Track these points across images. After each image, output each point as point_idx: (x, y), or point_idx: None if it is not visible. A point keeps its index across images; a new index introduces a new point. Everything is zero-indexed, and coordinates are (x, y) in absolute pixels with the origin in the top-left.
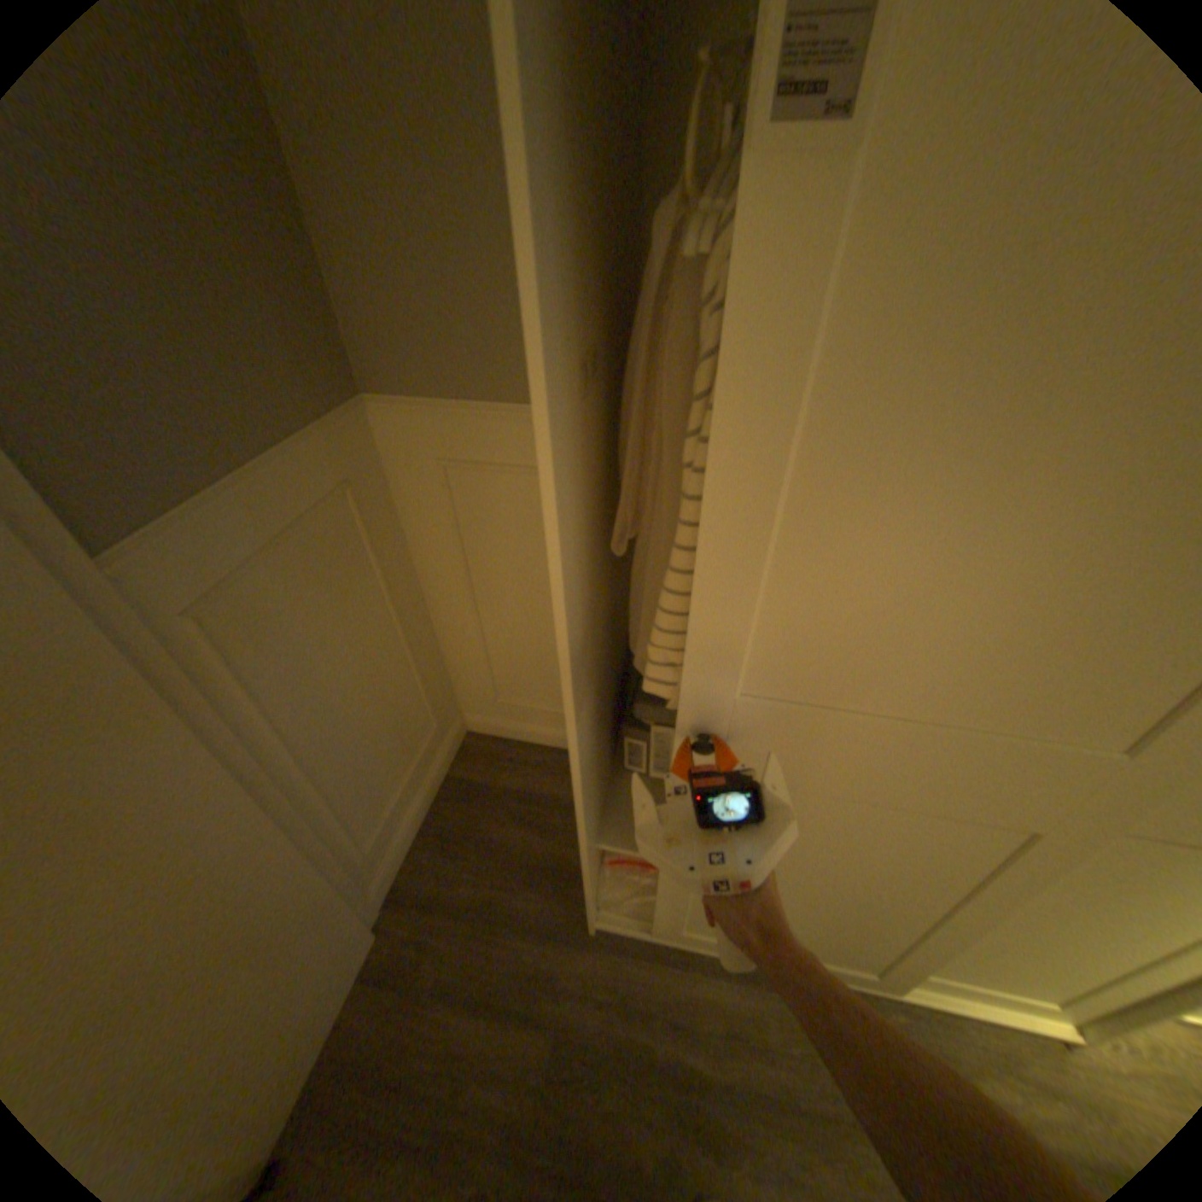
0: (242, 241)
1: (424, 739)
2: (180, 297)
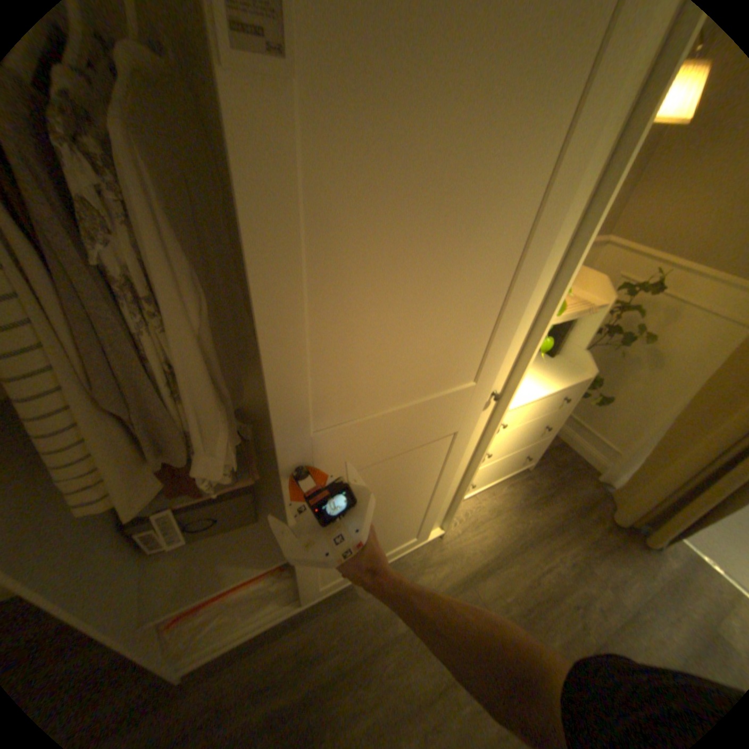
0: None
1: None
2: None
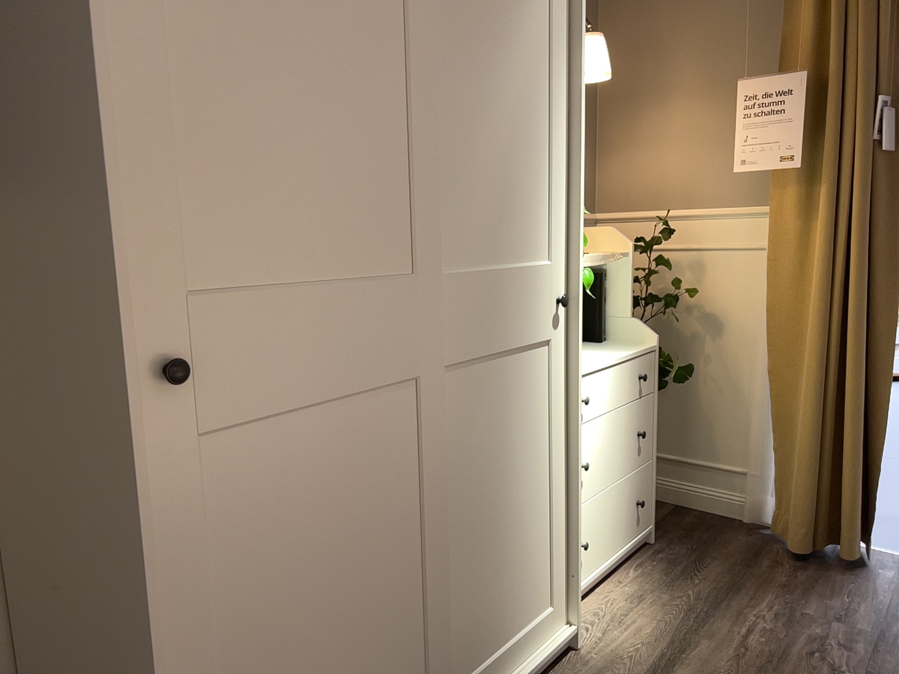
0: None
1: None
2: None
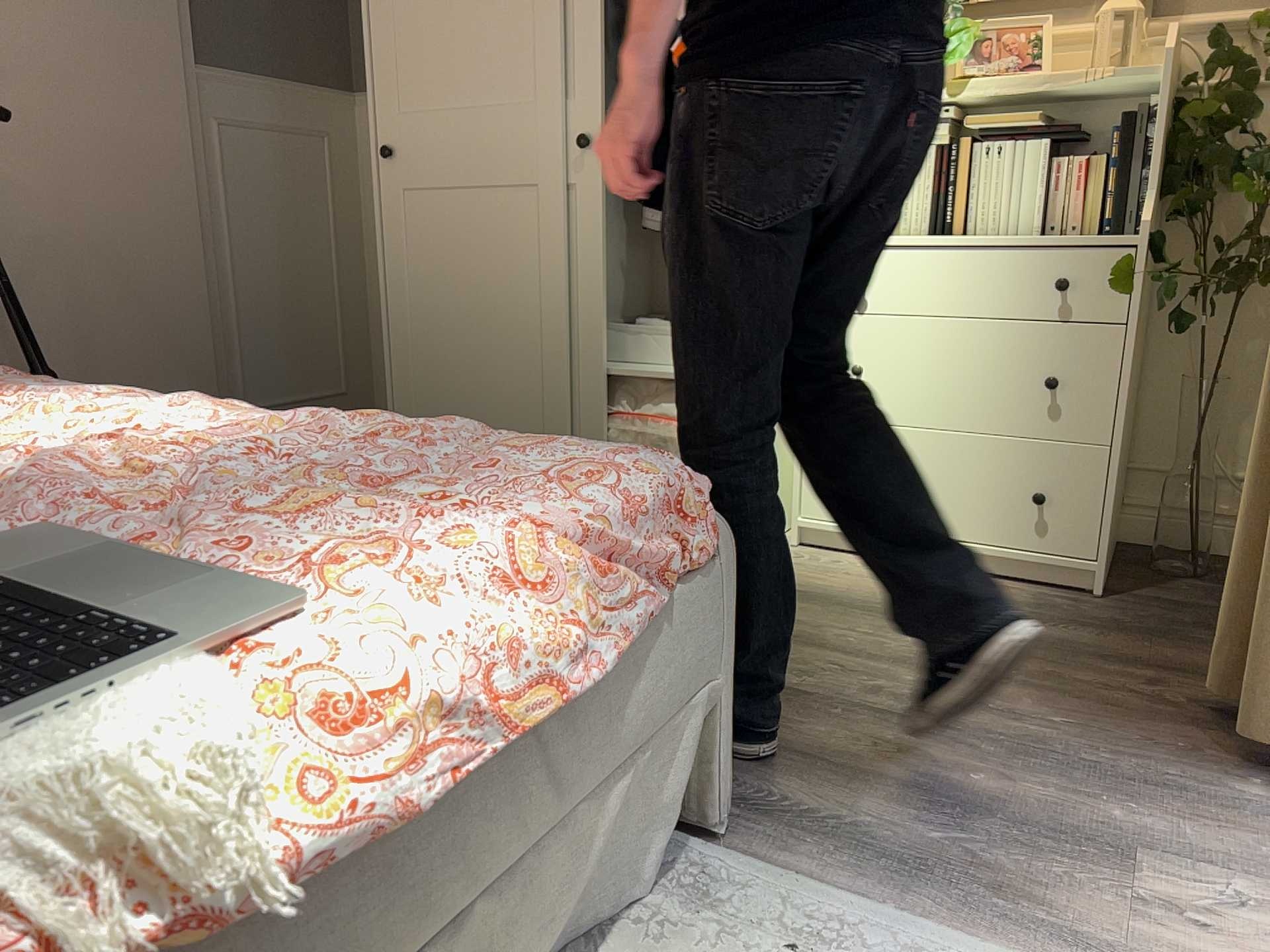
0: None
1: (335, 383)
2: None
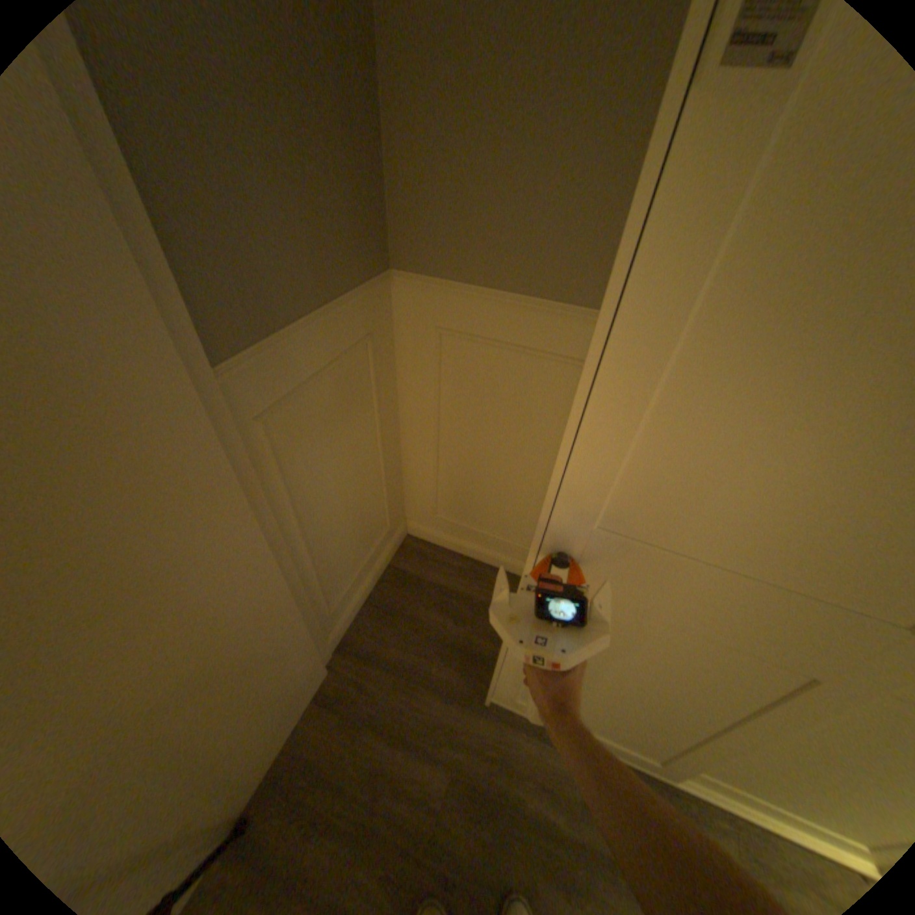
0: (340, 139)
1: (380, 534)
2: (296, 178)
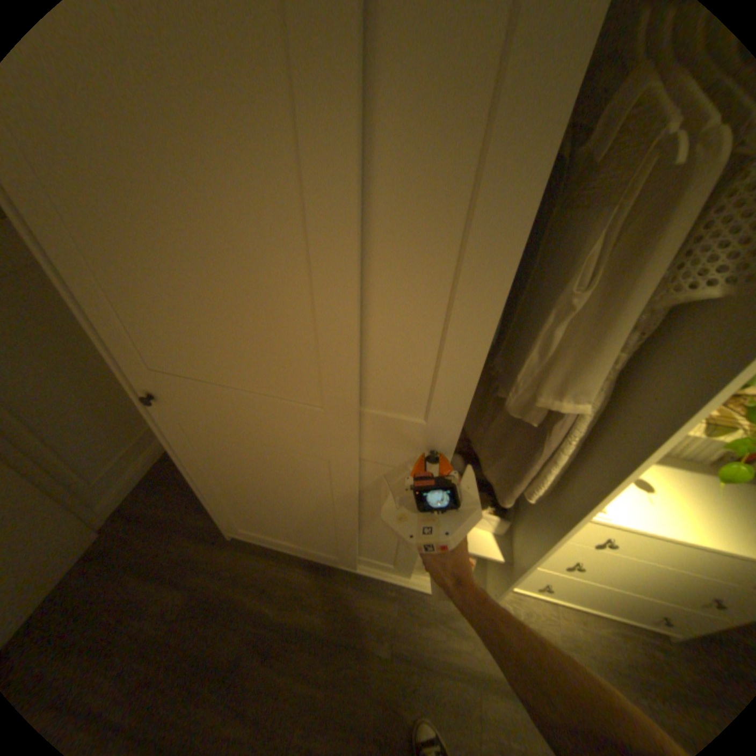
0: None
1: None
2: None
